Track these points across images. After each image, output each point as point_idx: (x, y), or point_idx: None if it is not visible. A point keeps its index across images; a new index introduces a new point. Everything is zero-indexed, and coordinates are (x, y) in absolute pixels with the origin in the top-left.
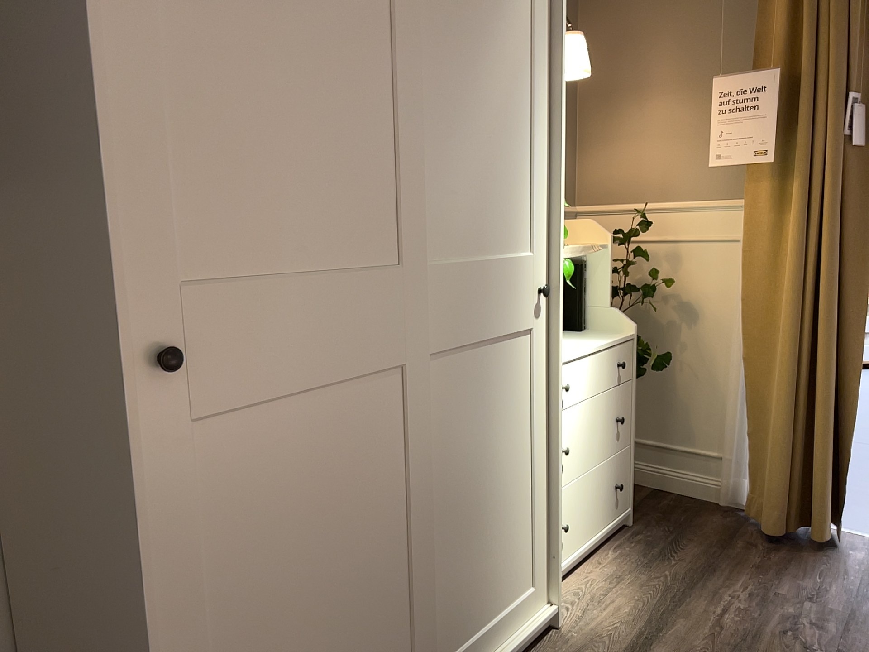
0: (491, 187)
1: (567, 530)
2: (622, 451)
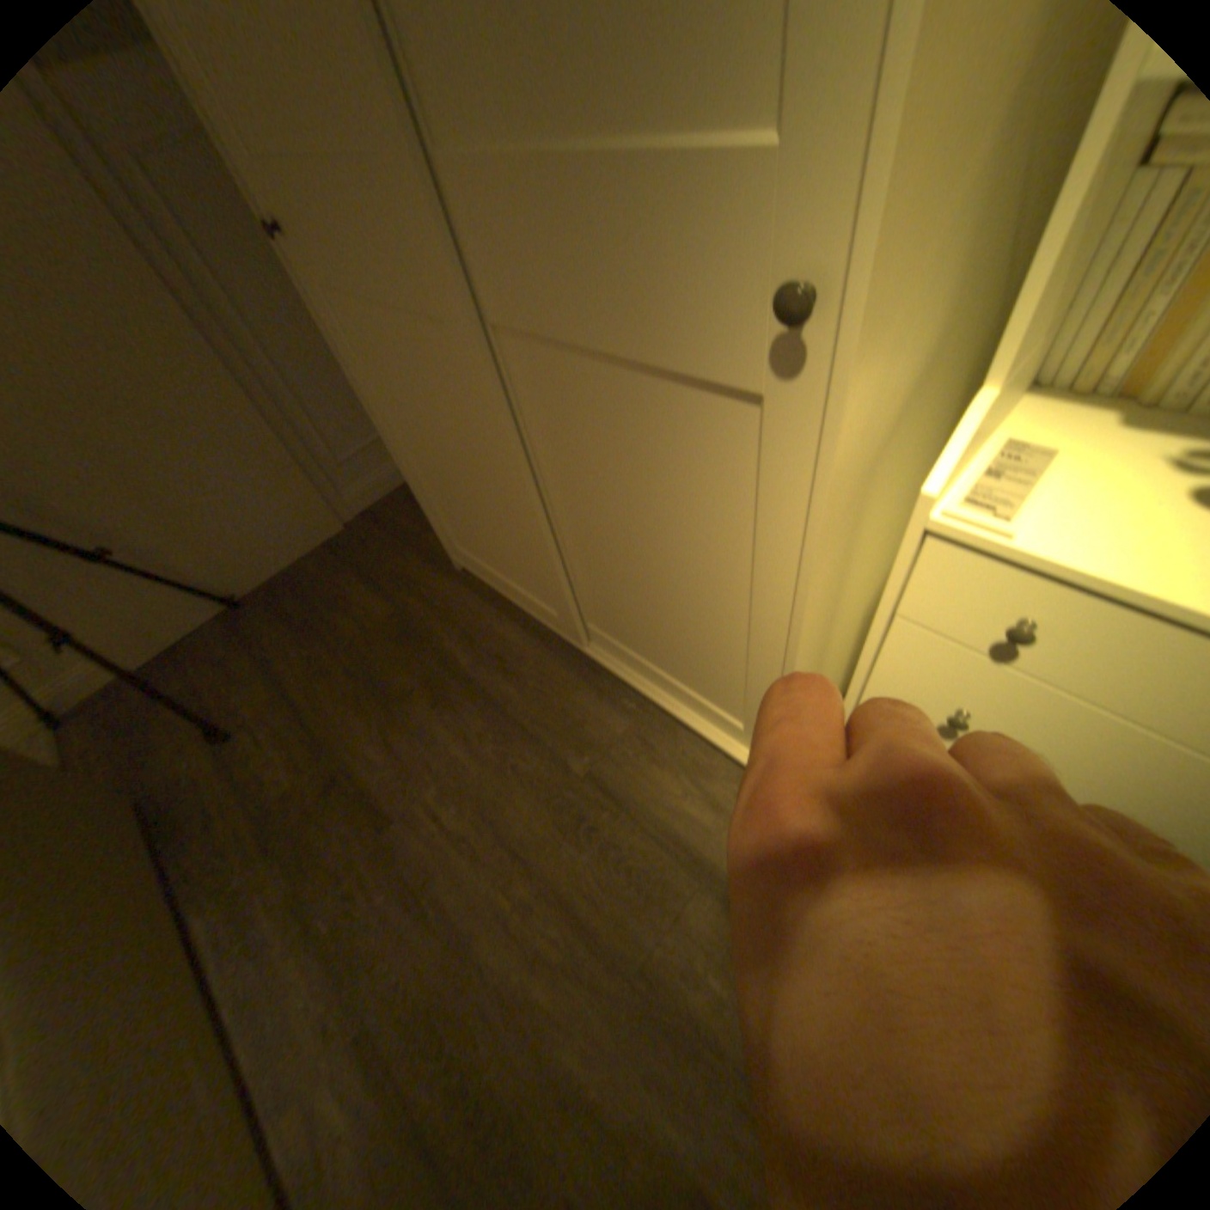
0: None
1: None
2: None
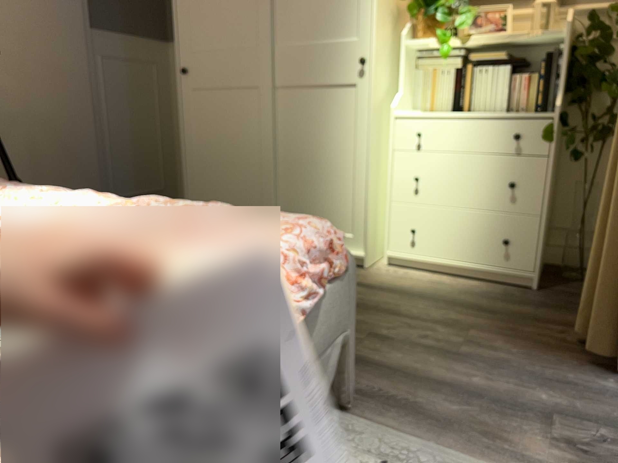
0: (323, 6)
1: (414, 232)
2: (522, 216)
